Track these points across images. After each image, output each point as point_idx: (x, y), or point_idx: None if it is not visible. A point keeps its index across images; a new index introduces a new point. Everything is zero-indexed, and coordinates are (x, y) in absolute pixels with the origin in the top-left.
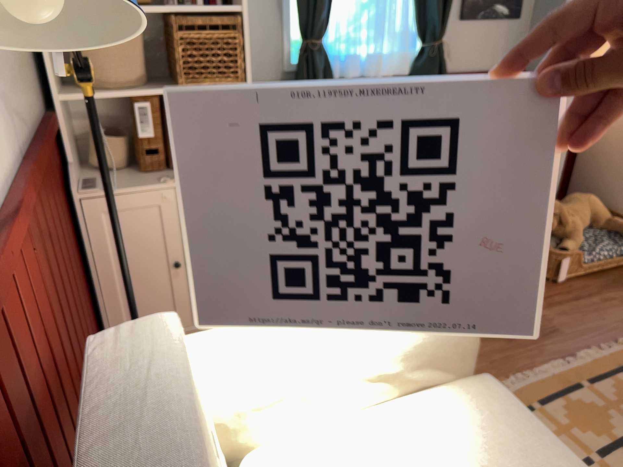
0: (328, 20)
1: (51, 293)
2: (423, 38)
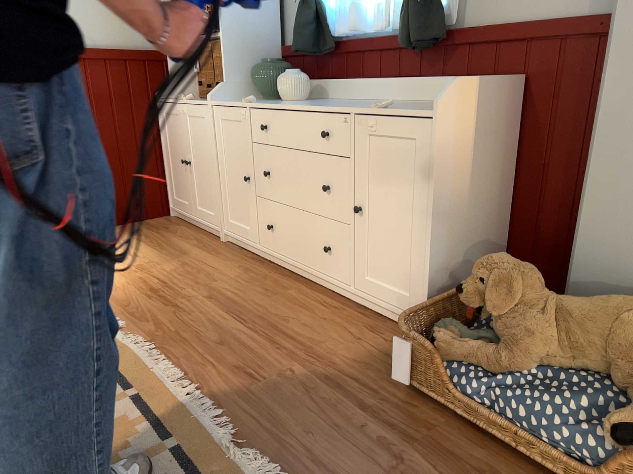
0: None
1: None
2: None
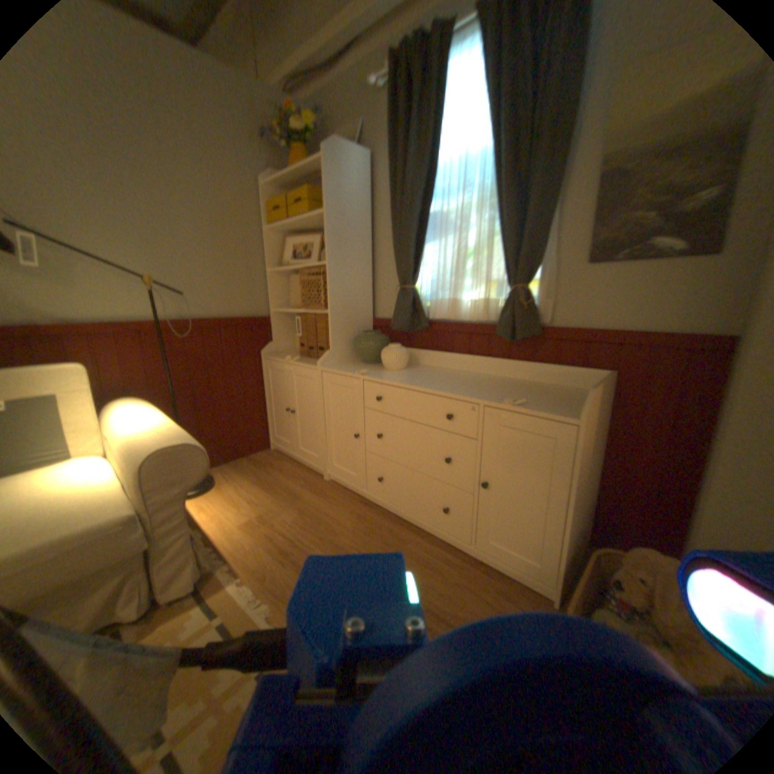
0: (416, 269)
1: (170, 373)
2: (511, 284)
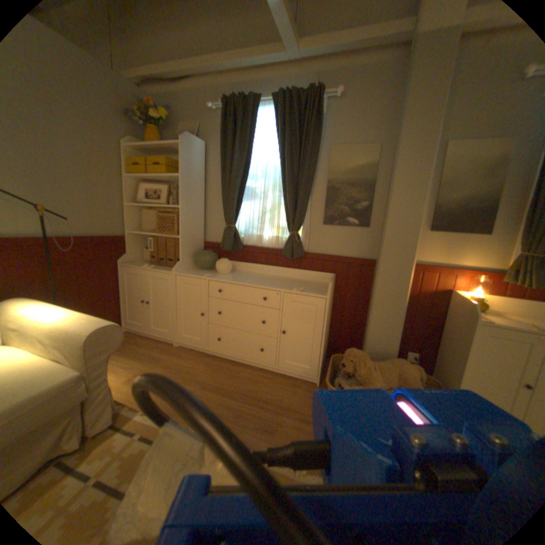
0: (236, 217)
1: (46, 279)
2: (289, 231)
